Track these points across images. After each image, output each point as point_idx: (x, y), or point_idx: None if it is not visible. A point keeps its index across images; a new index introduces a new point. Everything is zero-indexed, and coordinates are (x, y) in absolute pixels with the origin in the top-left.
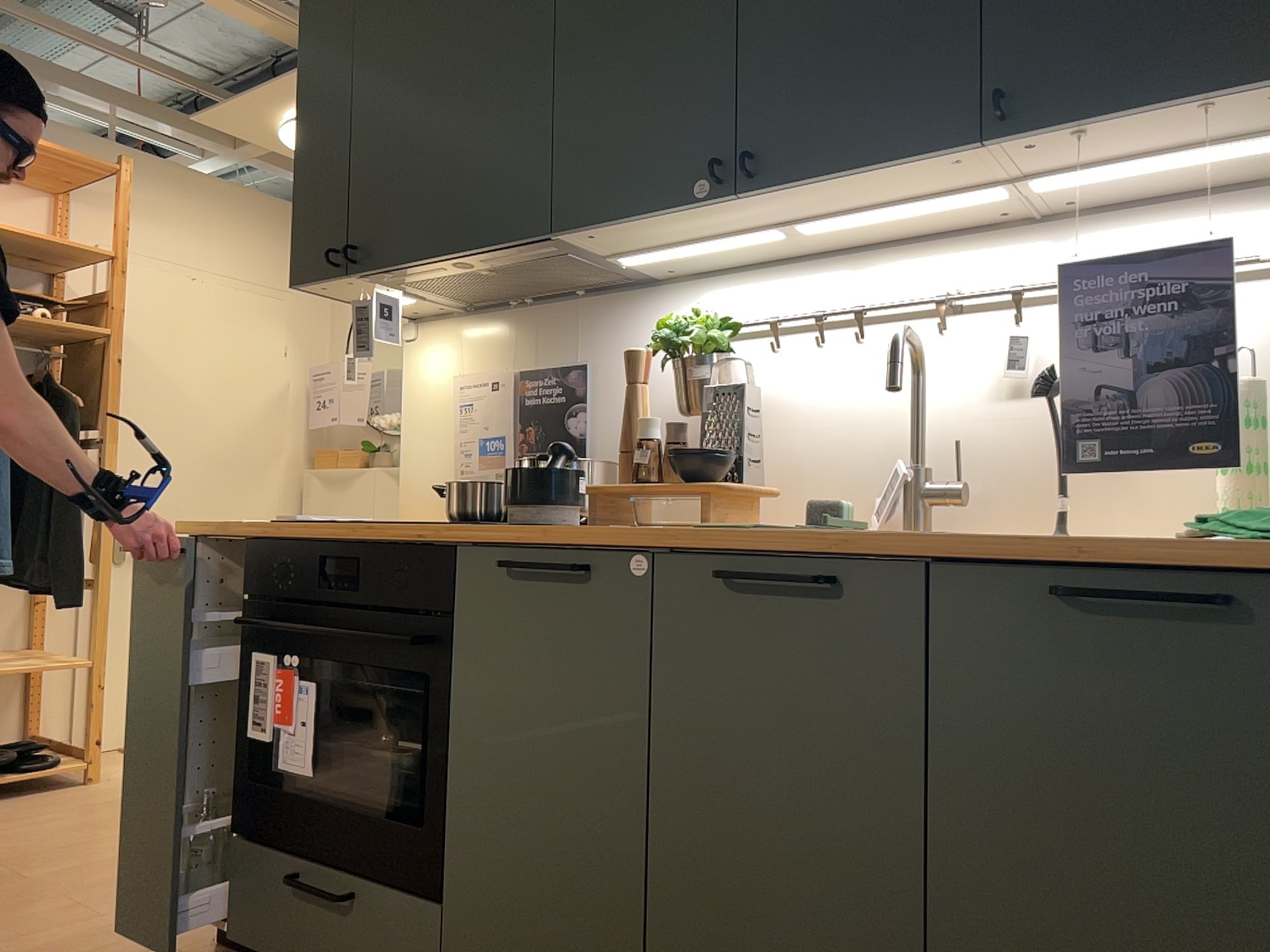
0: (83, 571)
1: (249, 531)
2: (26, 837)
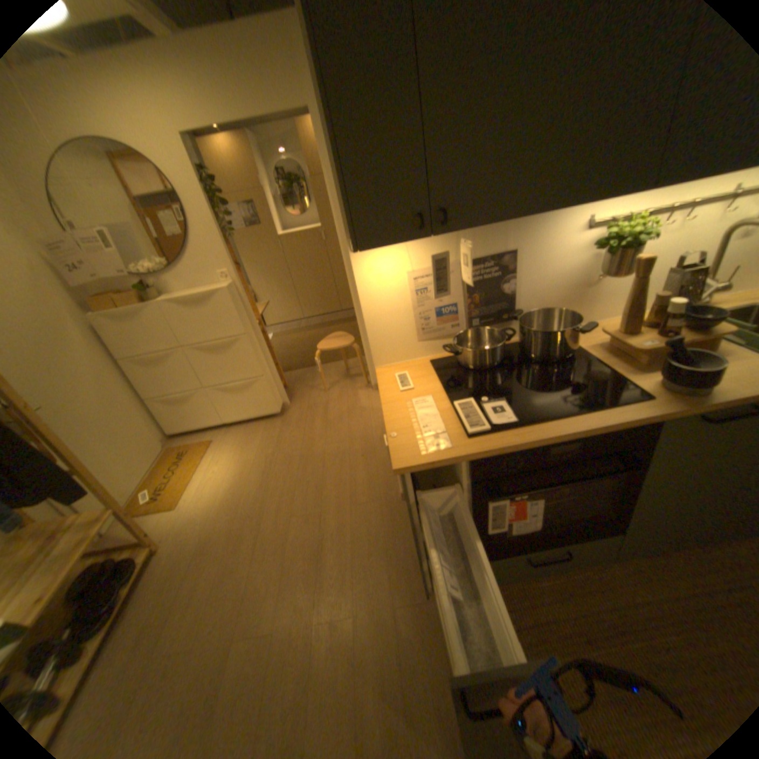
0: (69, 478)
1: (468, 453)
2: (207, 613)
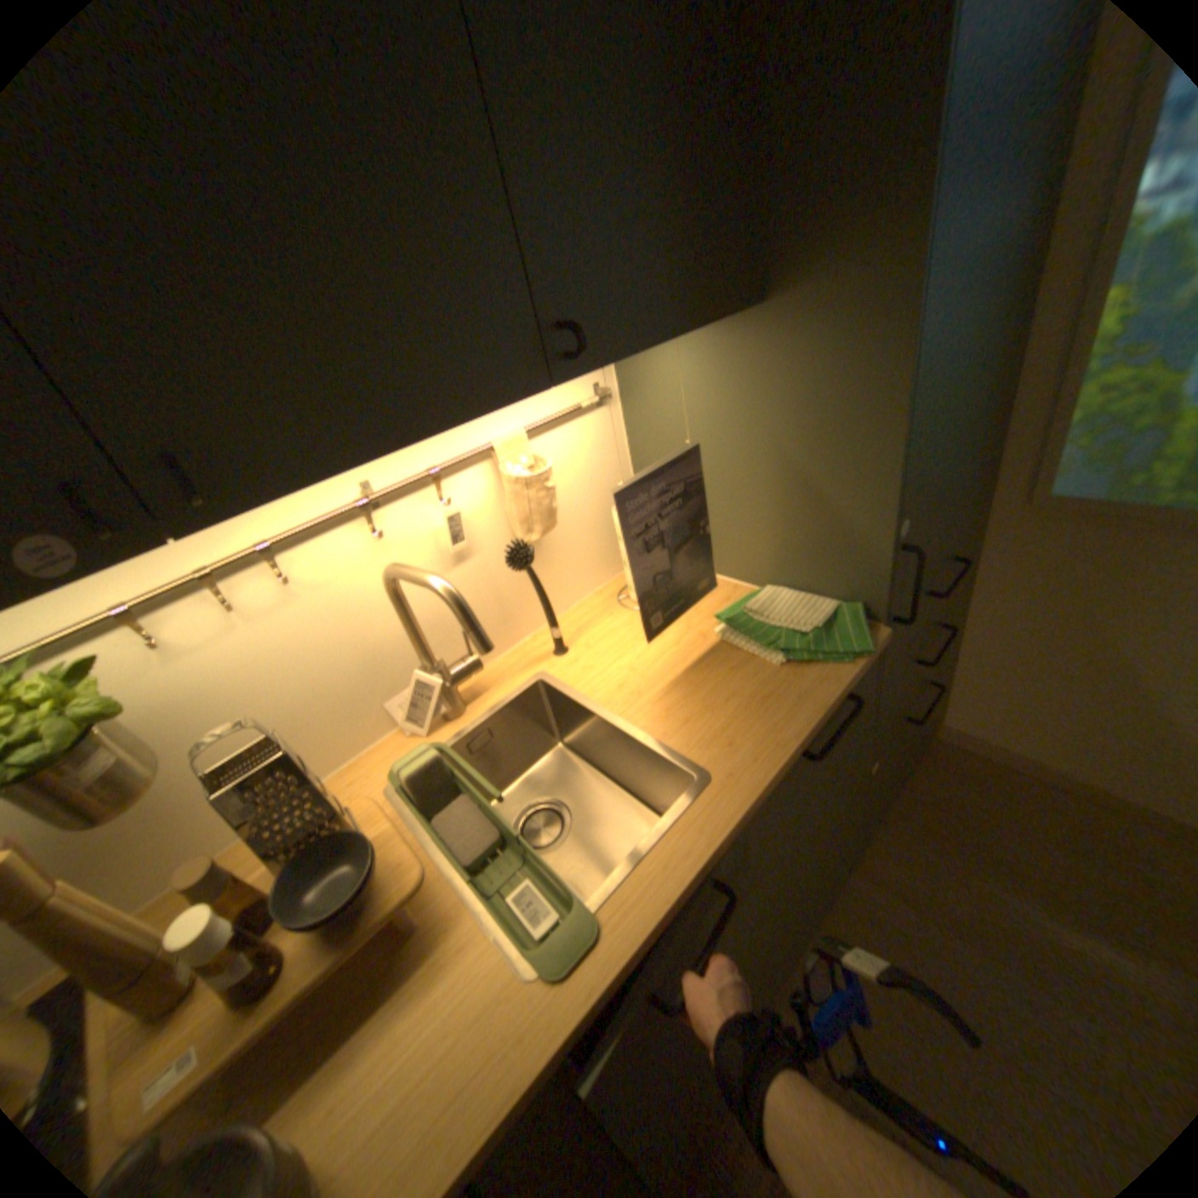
0: None
1: None
2: None
